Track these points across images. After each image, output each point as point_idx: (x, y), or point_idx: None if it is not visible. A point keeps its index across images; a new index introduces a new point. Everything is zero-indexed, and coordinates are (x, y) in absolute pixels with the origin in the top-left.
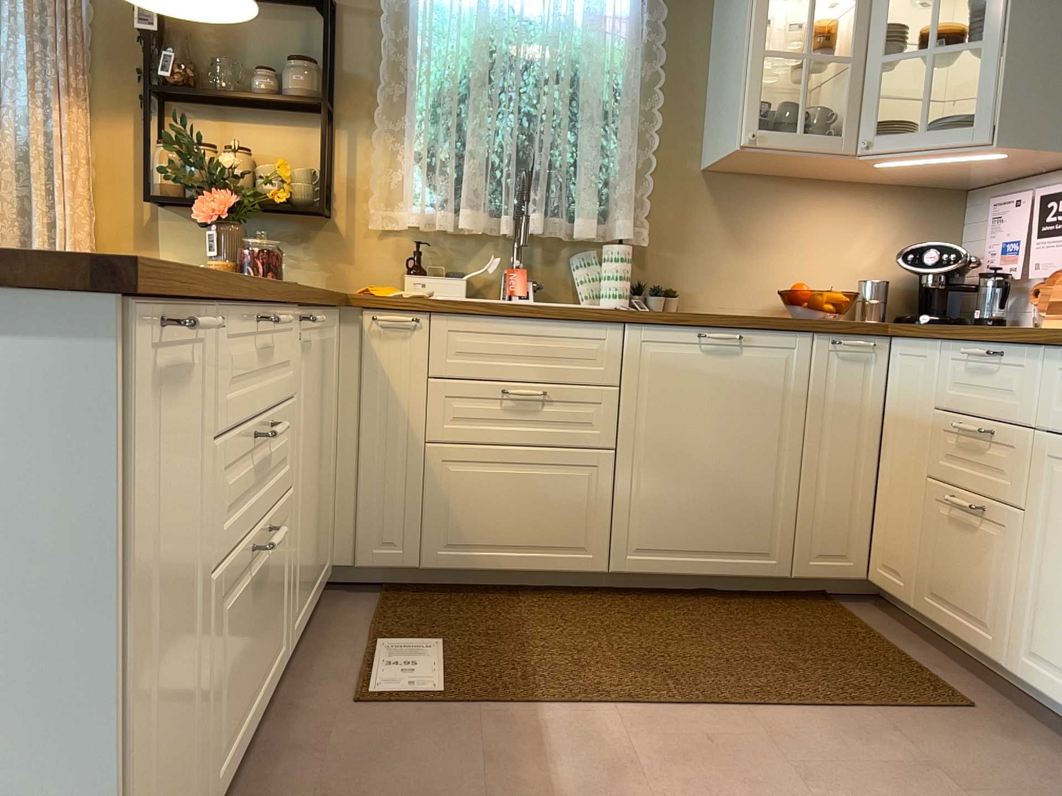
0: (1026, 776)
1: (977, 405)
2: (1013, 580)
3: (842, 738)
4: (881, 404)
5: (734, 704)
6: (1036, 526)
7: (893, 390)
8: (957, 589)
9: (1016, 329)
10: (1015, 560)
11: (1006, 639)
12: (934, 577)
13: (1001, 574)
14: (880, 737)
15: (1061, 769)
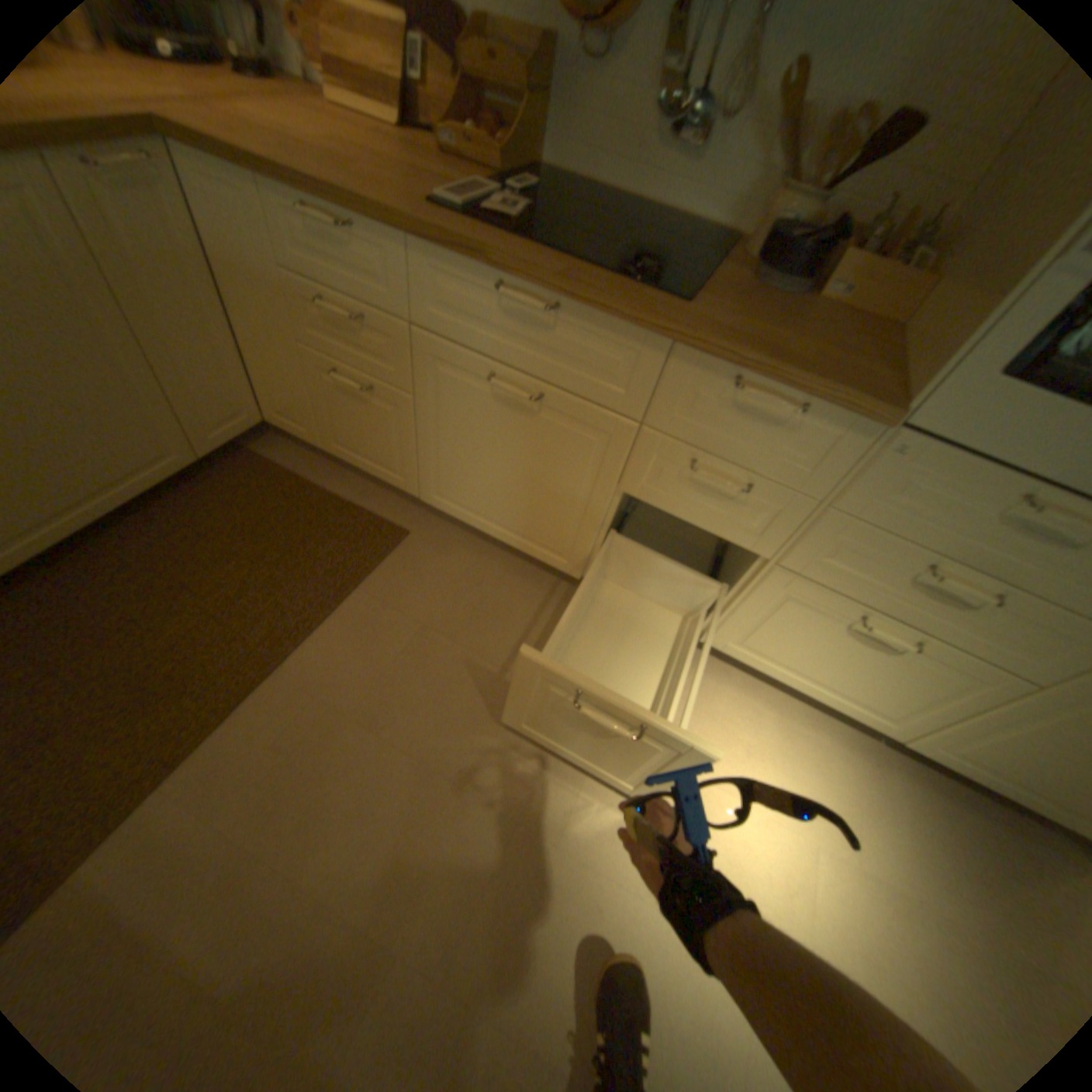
0: (465, 583)
1: (332, 277)
2: (412, 443)
3: (358, 643)
4: (195, 241)
5: (261, 674)
6: (426, 408)
7: (202, 222)
8: (361, 442)
9: (348, 172)
10: (411, 429)
11: (415, 480)
12: (334, 428)
13: (400, 437)
14: (377, 617)
15: (475, 559)
